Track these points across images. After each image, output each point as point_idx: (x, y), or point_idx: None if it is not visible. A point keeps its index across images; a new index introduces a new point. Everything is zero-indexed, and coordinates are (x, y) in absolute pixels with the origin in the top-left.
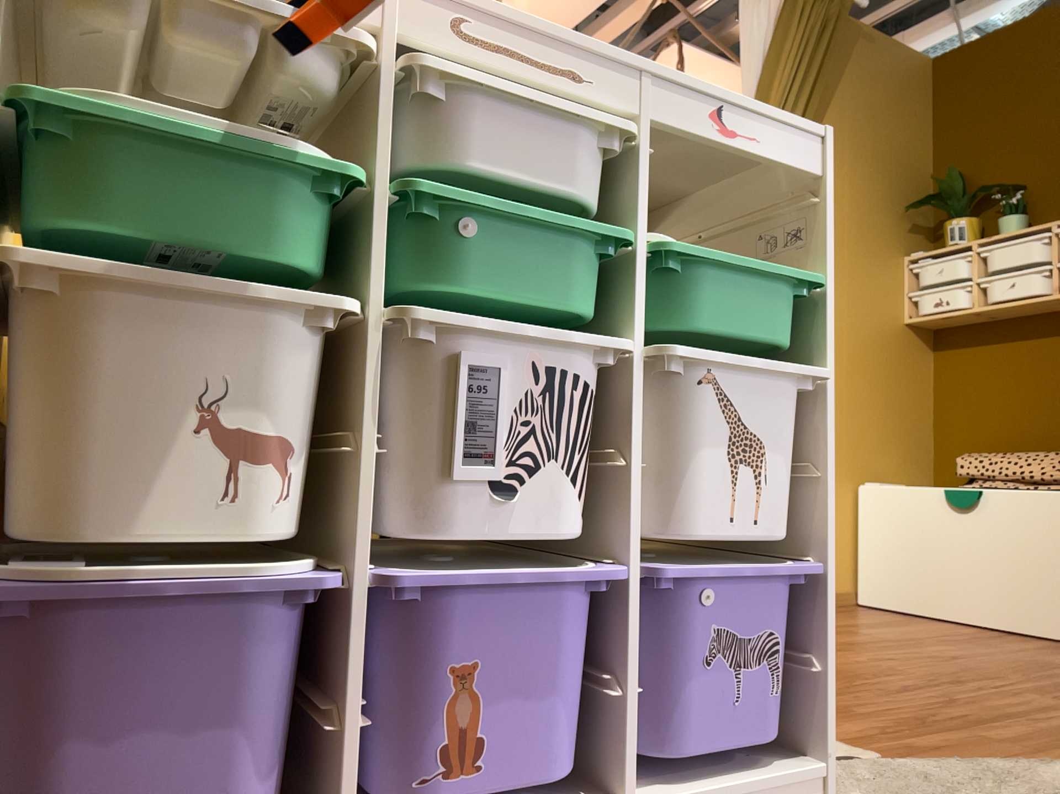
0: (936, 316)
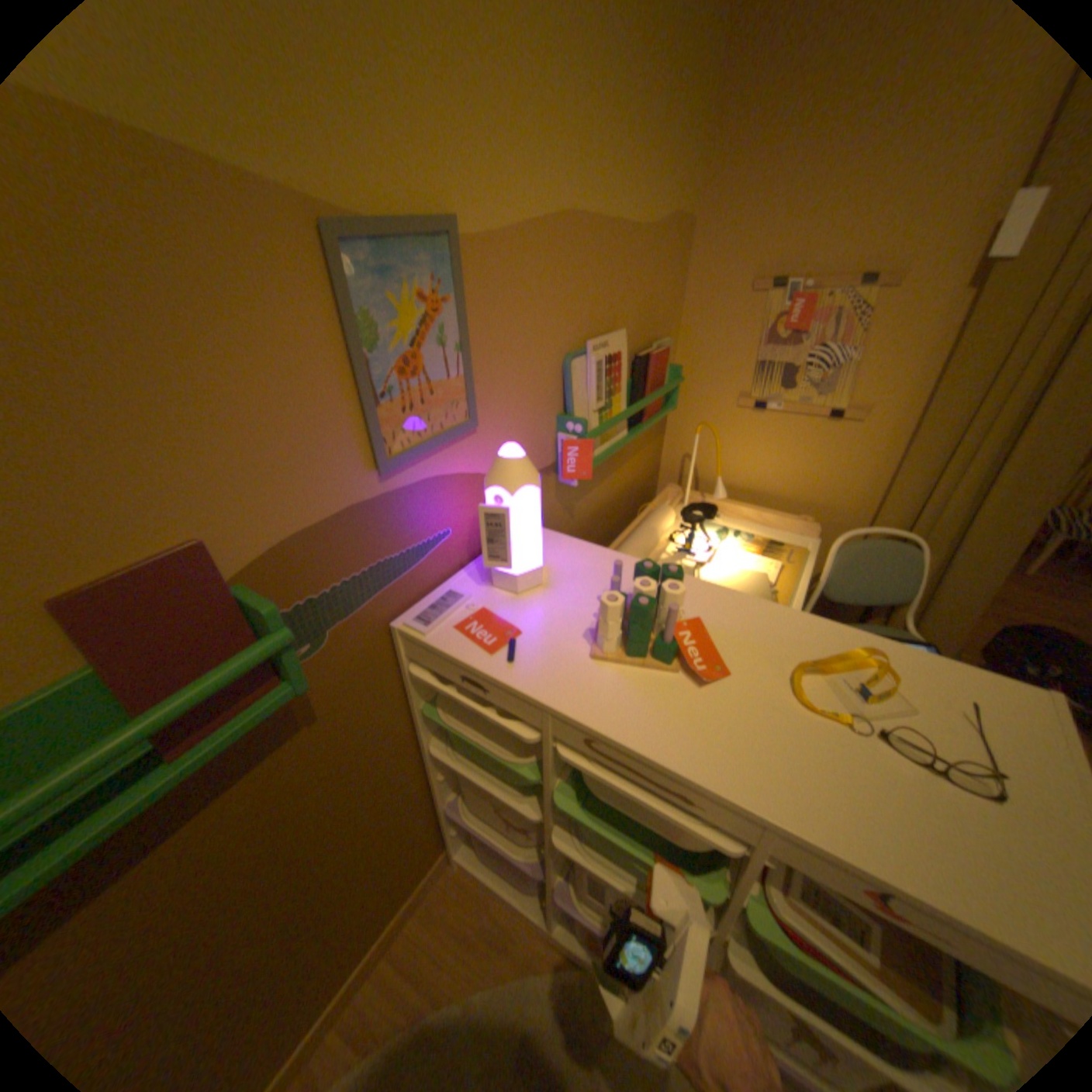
0: None
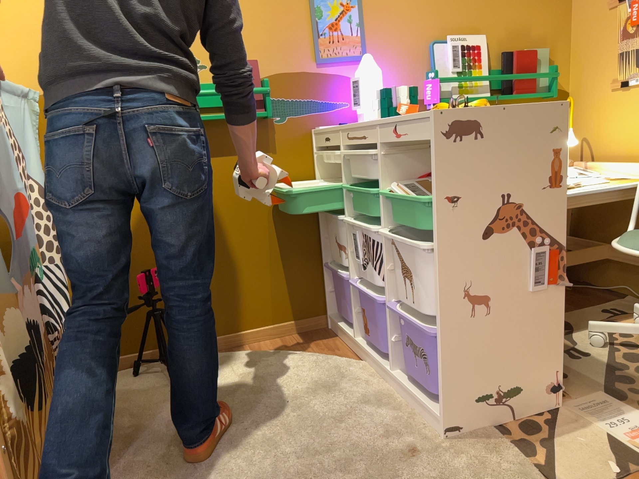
0: None
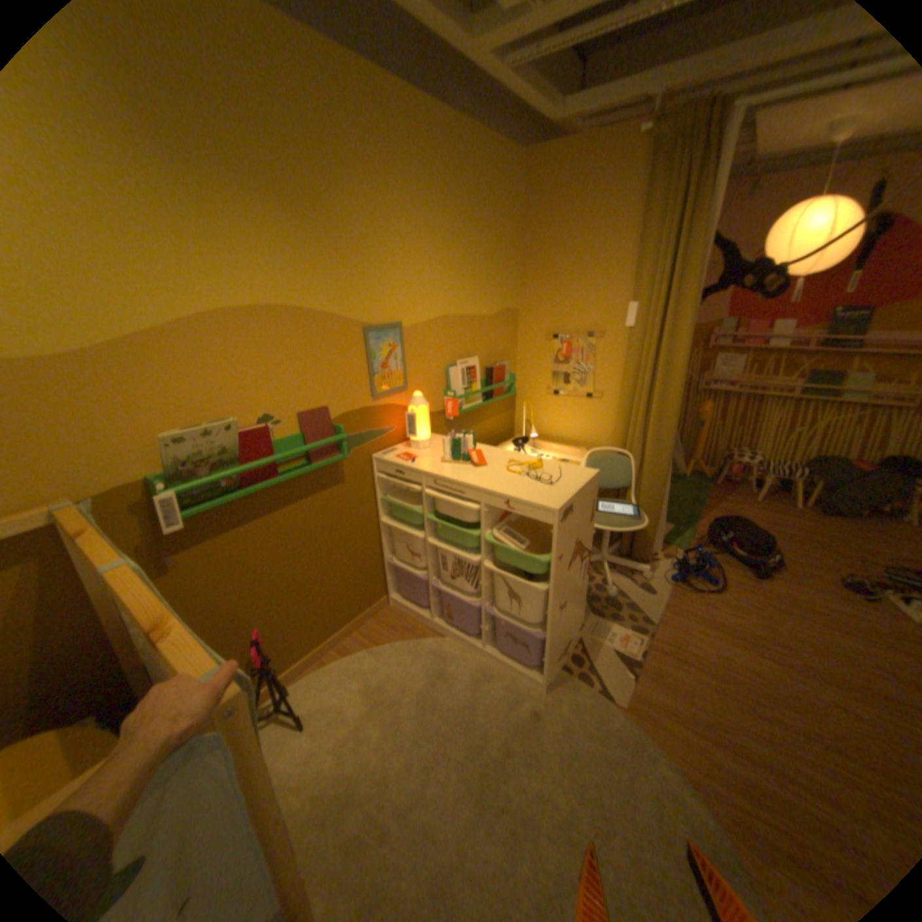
0: None
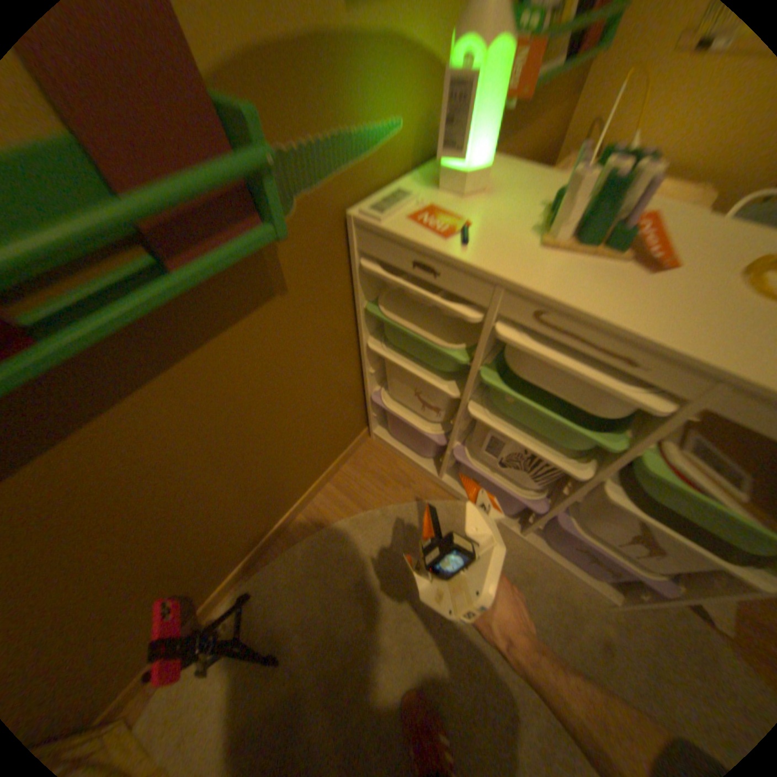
0: None
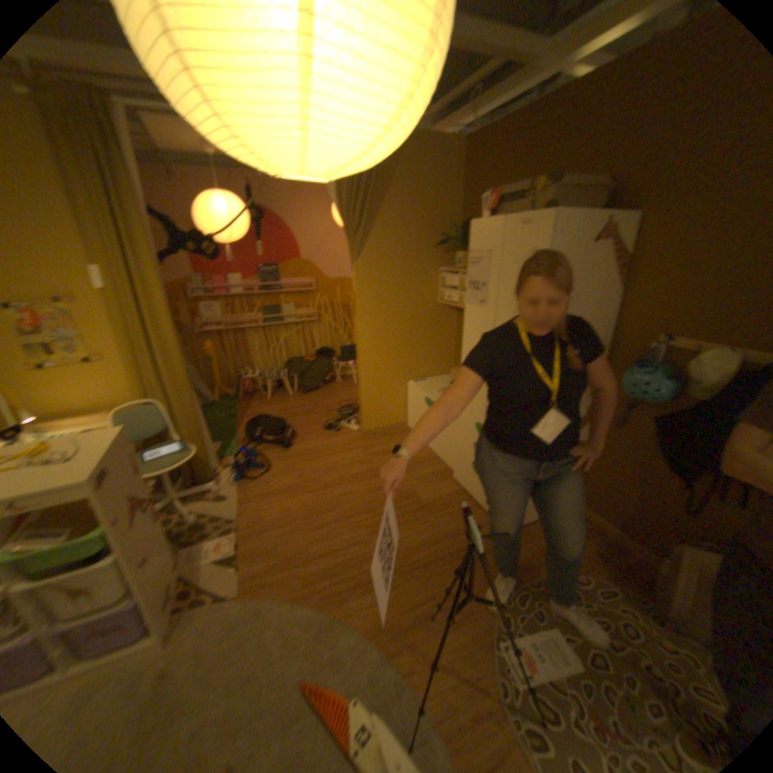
0: (449, 305)
